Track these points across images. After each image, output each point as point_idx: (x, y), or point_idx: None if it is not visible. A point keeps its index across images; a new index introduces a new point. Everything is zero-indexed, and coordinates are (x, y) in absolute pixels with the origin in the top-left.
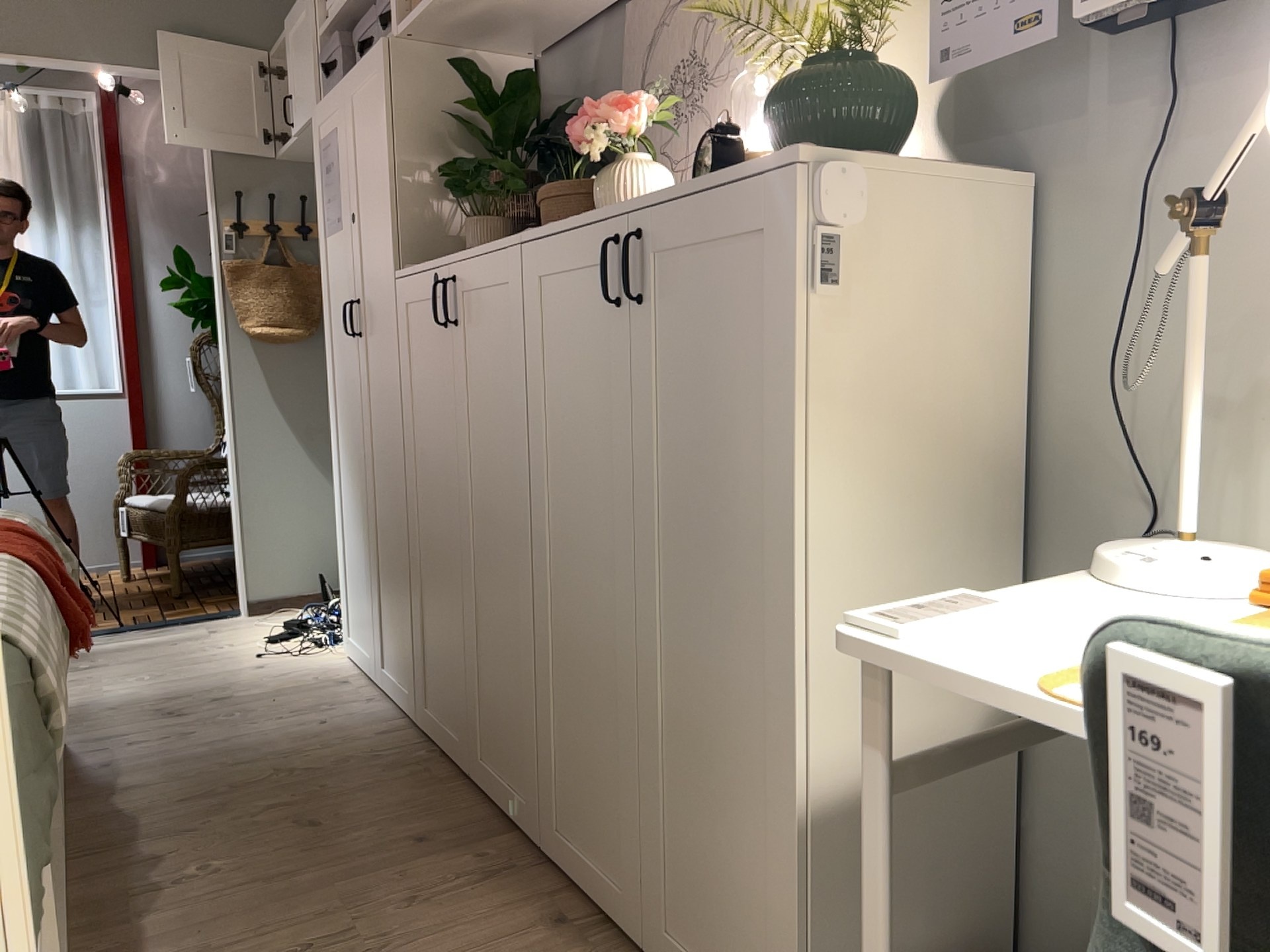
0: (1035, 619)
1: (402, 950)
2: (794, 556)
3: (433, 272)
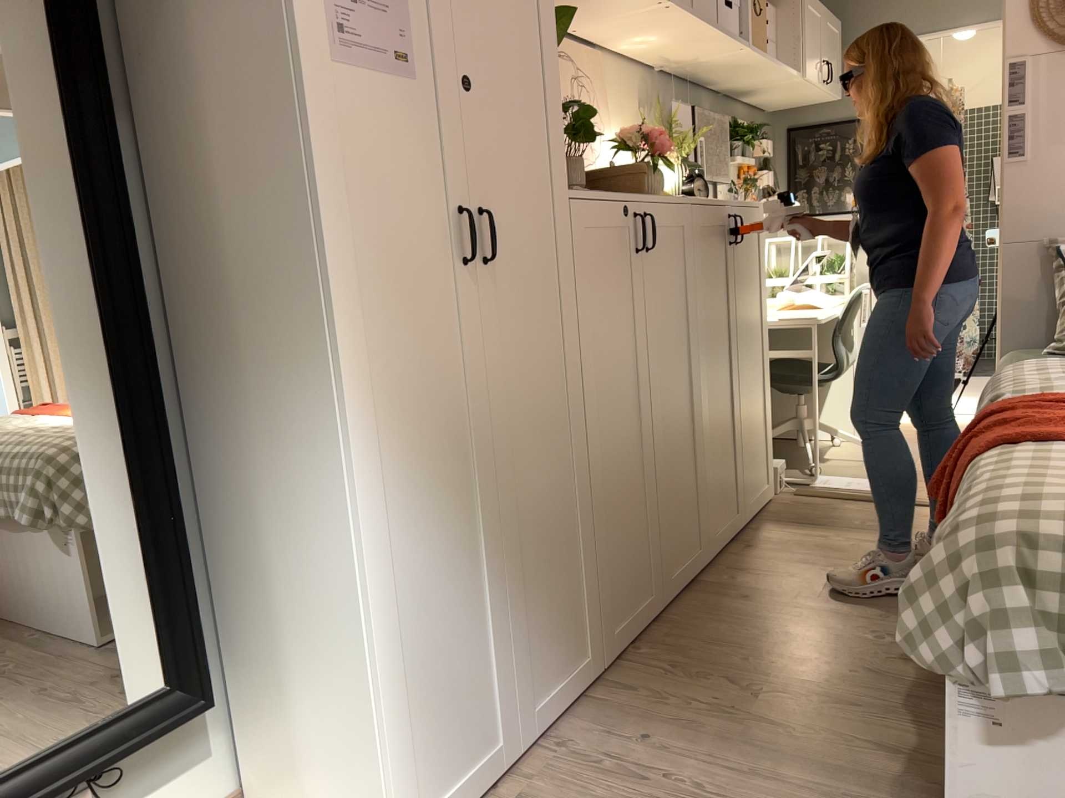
0: (776, 318)
1: (817, 566)
2: (768, 321)
3: (624, 202)
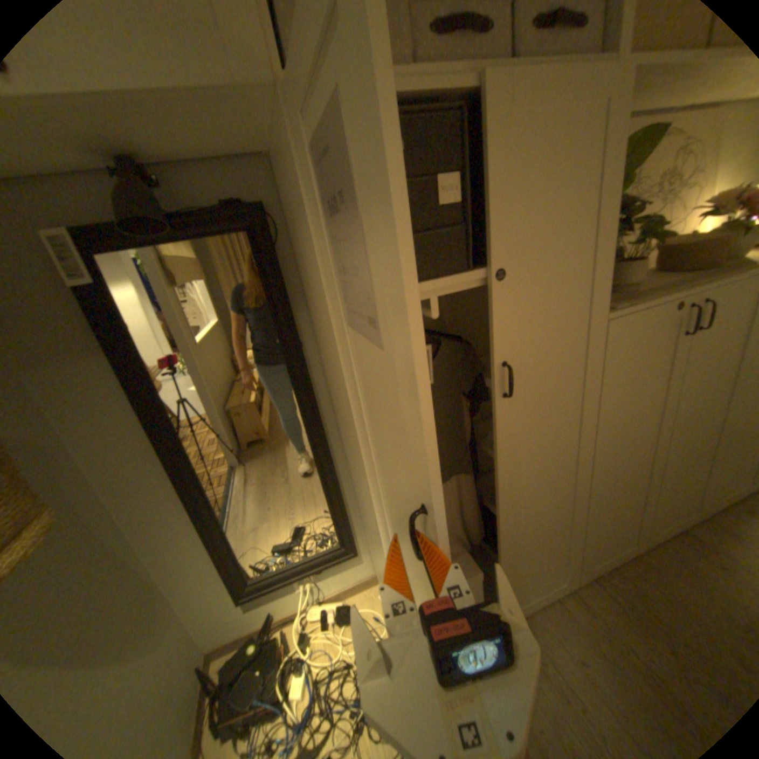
0: None
1: None
2: None
3: (680, 302)
